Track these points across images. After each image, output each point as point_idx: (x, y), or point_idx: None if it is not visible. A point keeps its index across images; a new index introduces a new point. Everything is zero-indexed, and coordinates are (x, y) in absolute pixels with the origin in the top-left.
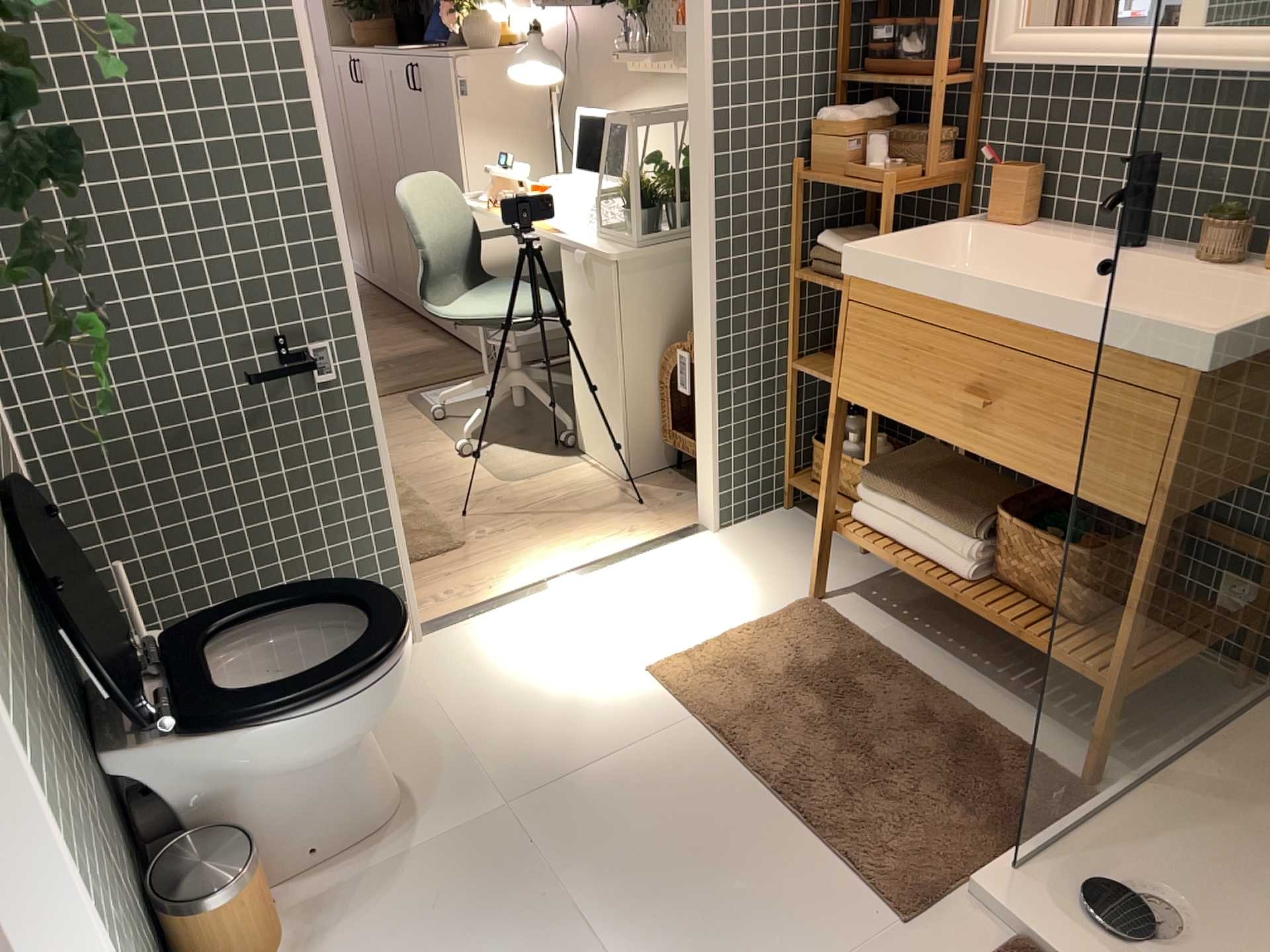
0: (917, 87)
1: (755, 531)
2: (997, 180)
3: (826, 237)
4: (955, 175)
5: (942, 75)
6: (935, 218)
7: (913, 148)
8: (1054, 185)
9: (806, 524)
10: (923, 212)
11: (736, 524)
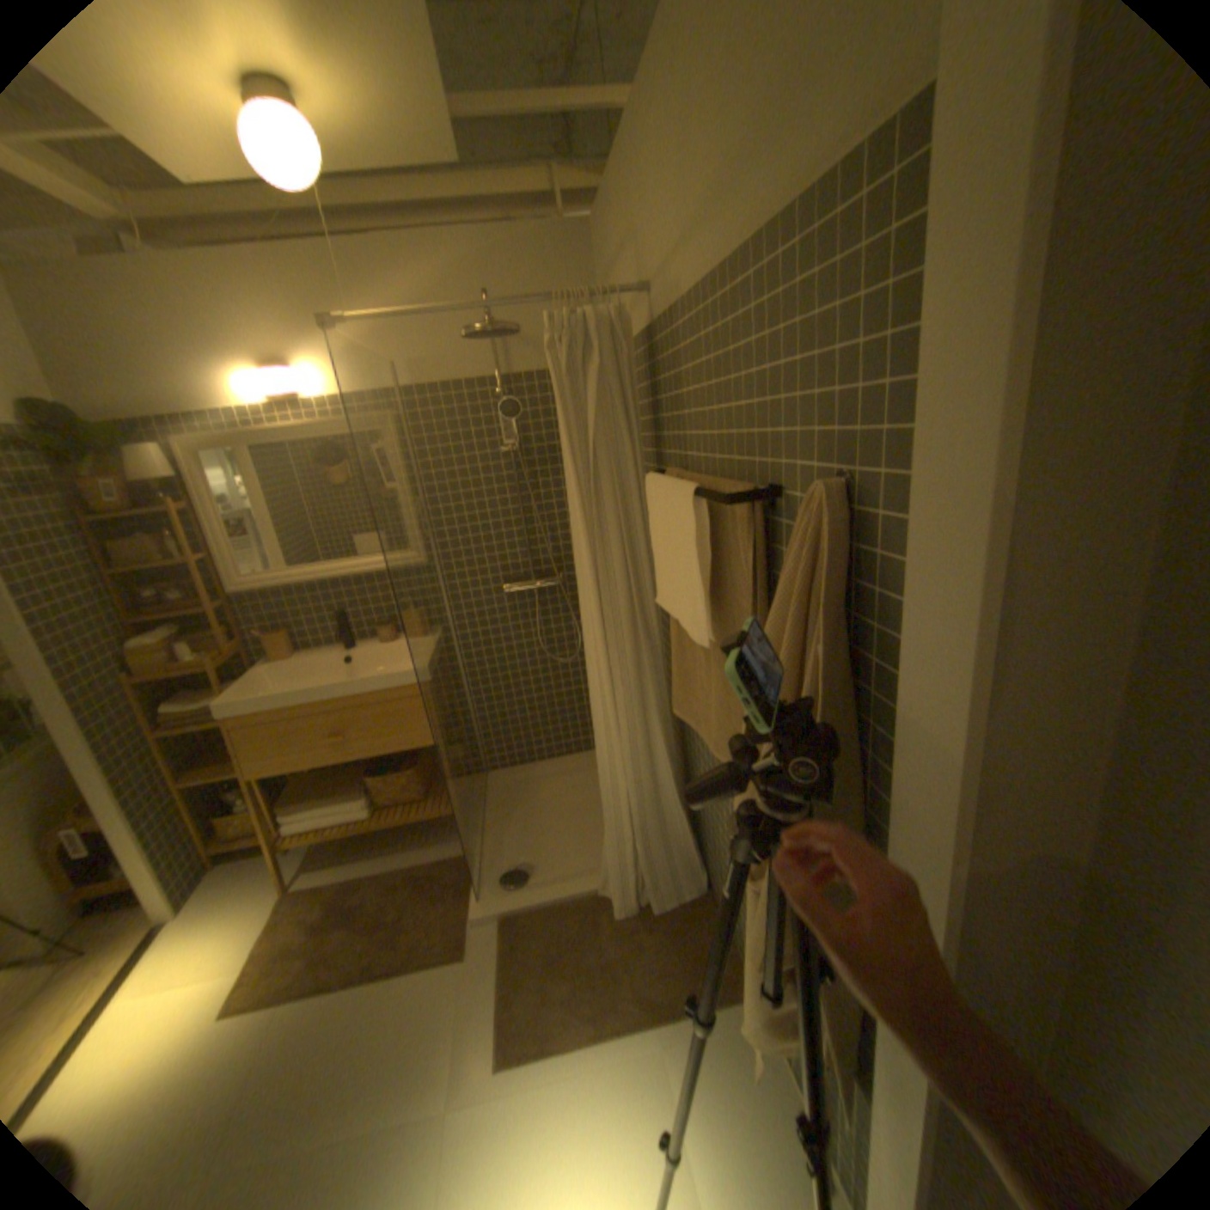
0: (181, 612)
1: (203, 897)
2: (260, 642)
3: (158, 709)
4: (232, 647)
5: (197, 603)
6: (237, 671)
7: (204, 643)
8: (295, 635)
9: (234, 869)
10: (225, 671)
11: (185, 904)
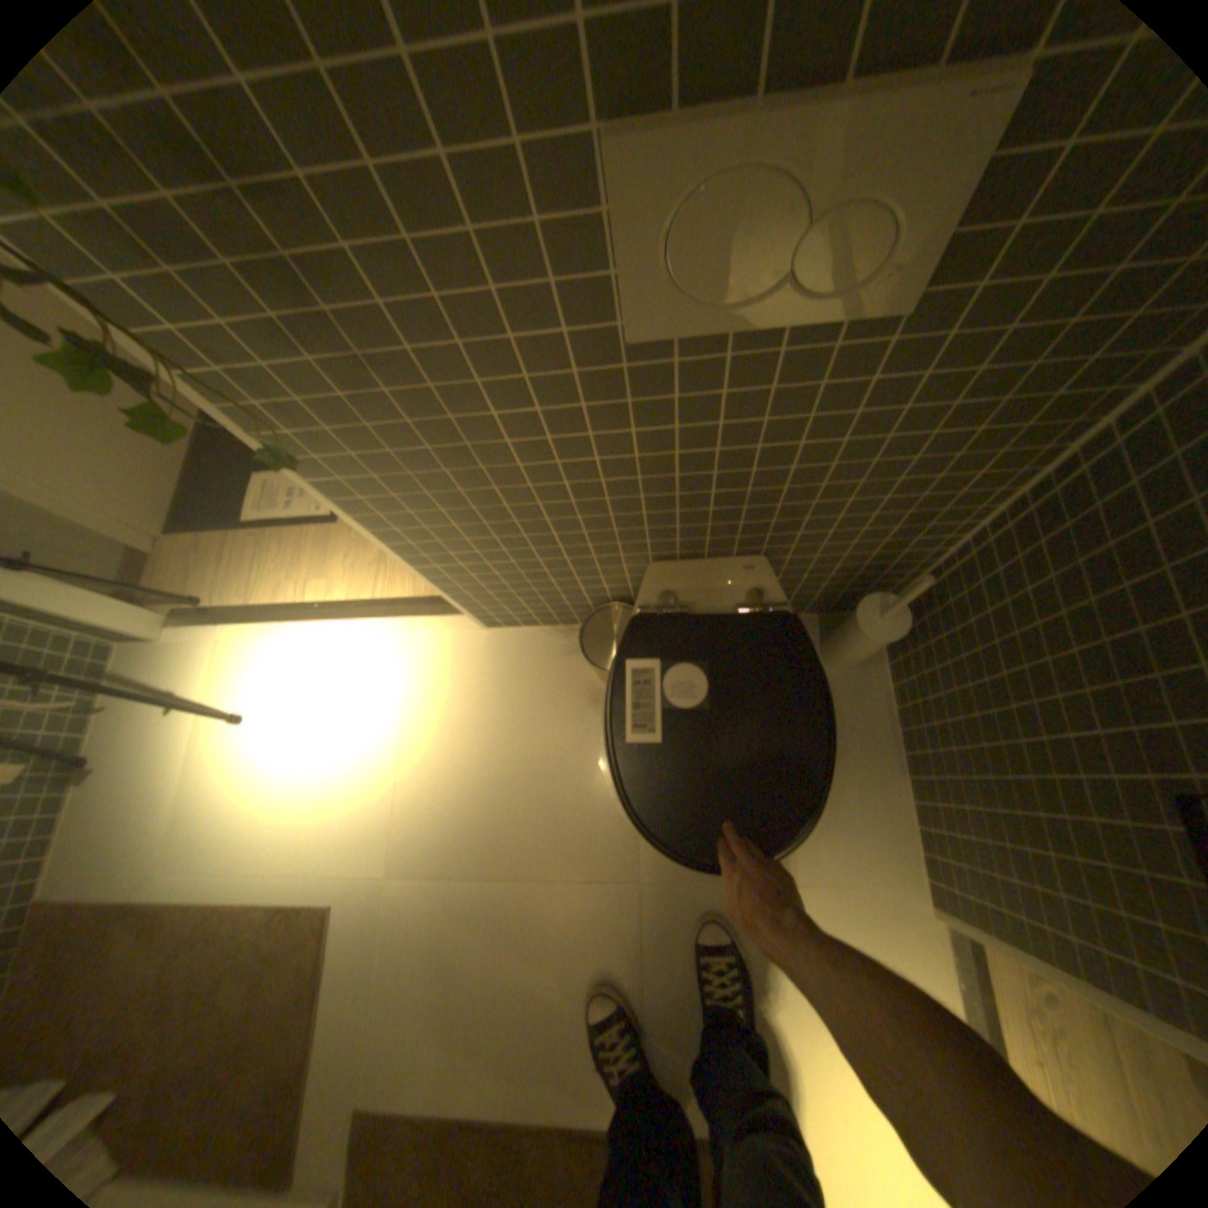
0: None
1: None
2: None
3: None
4: None
5: None
6: None
7: None
8: None
9: None
10: None
11: None
